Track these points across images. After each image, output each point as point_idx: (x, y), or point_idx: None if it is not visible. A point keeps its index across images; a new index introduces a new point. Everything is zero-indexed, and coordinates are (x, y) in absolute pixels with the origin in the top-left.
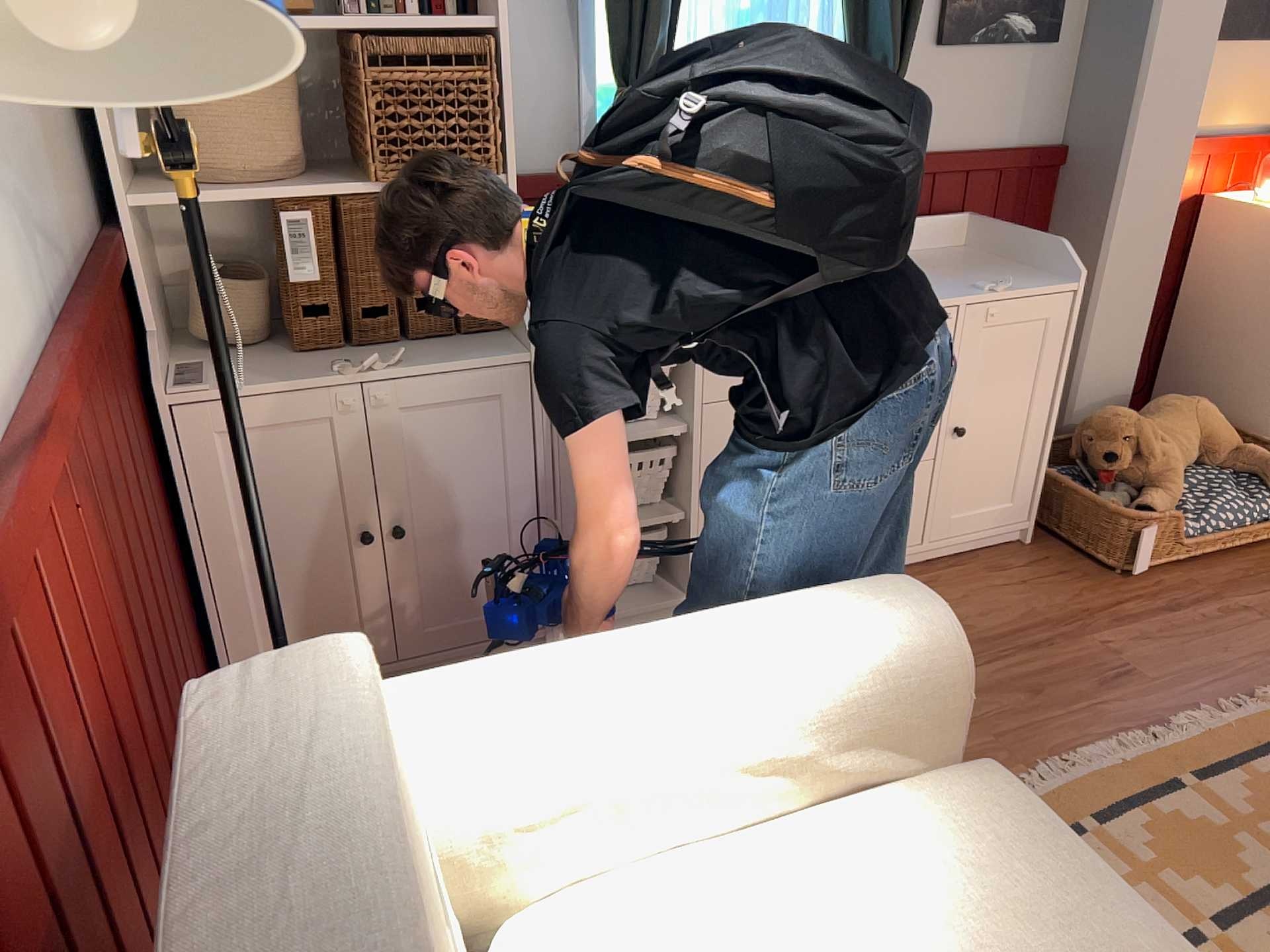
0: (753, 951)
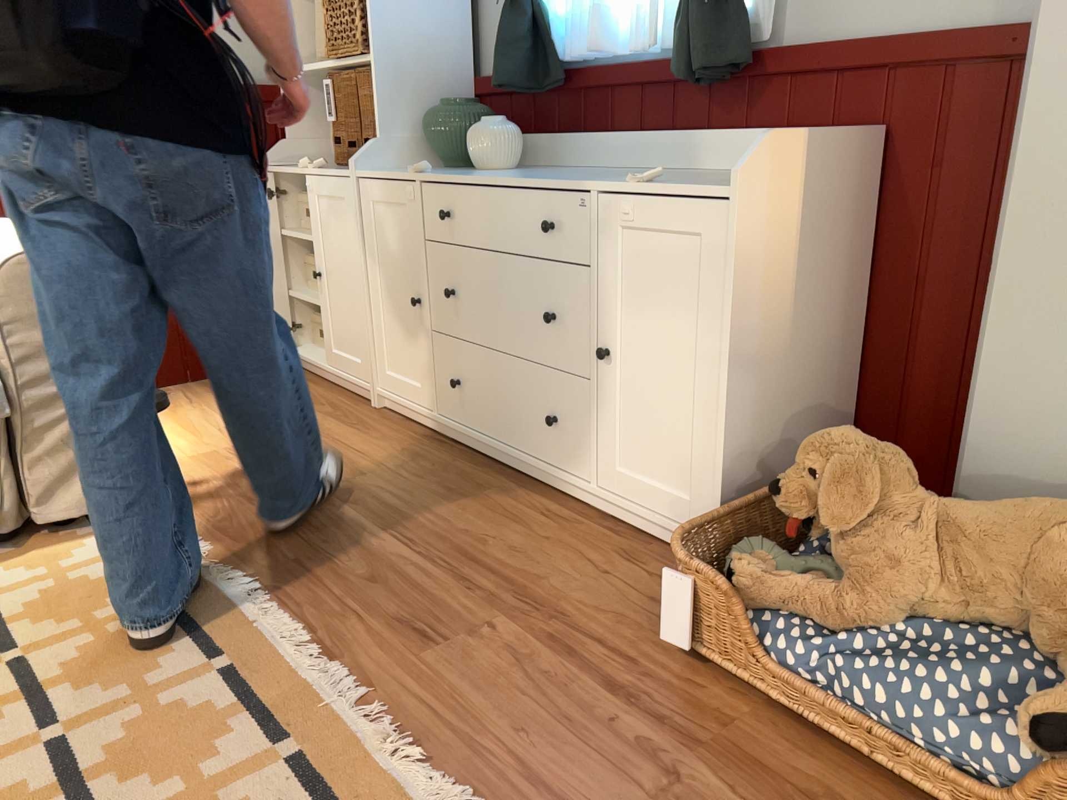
0: None
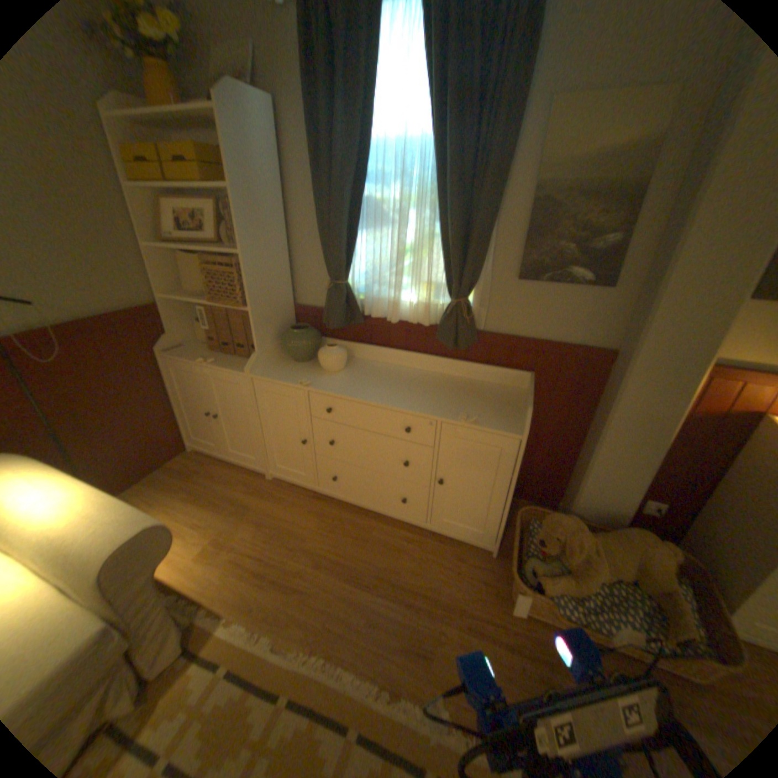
0: None
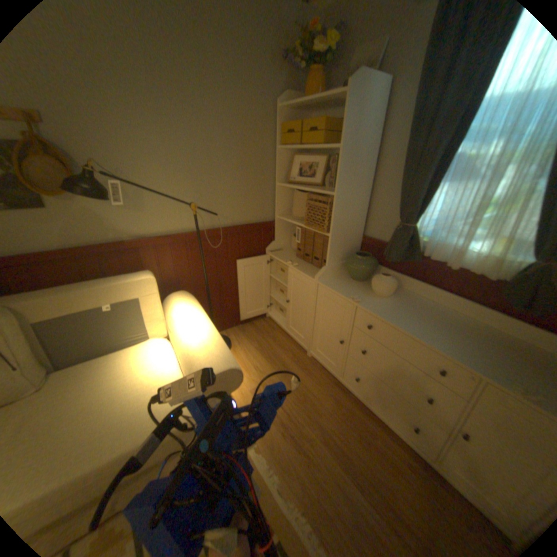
0: (146, 369)
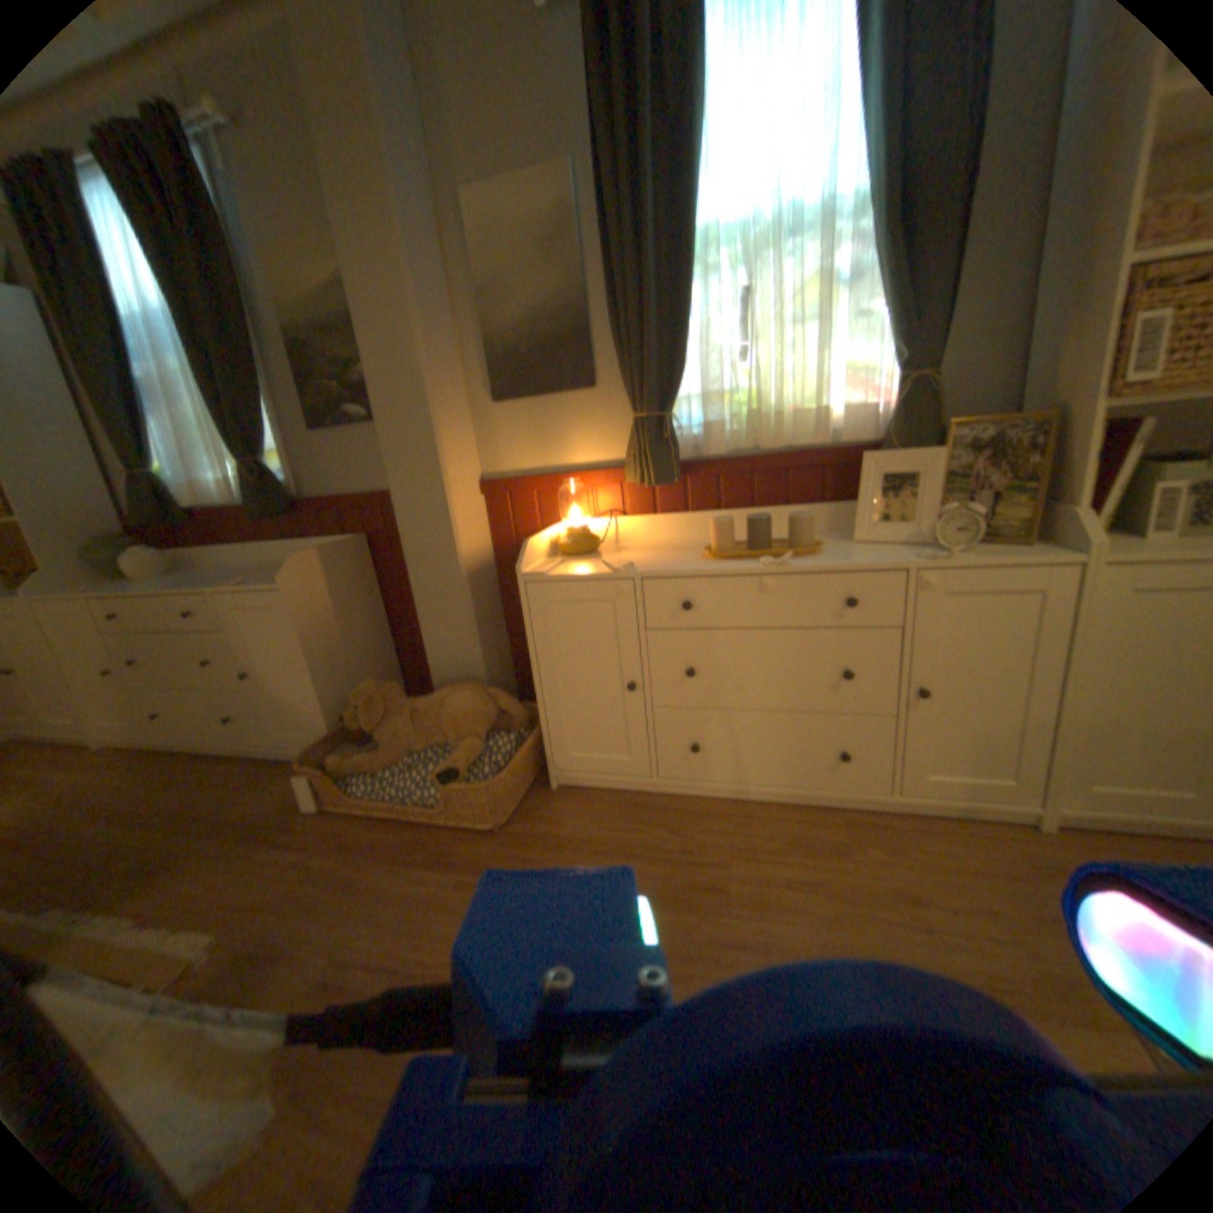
0: None
